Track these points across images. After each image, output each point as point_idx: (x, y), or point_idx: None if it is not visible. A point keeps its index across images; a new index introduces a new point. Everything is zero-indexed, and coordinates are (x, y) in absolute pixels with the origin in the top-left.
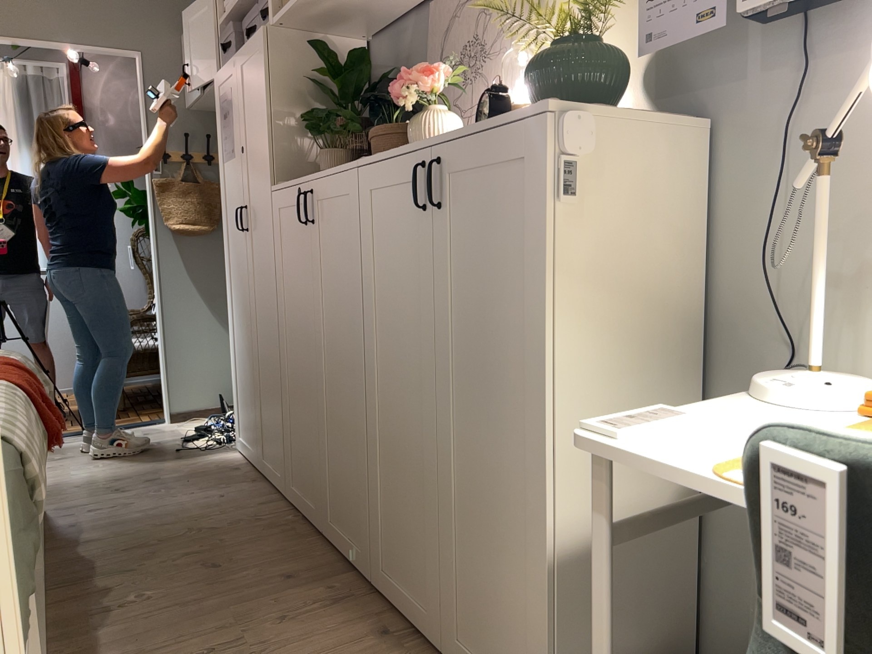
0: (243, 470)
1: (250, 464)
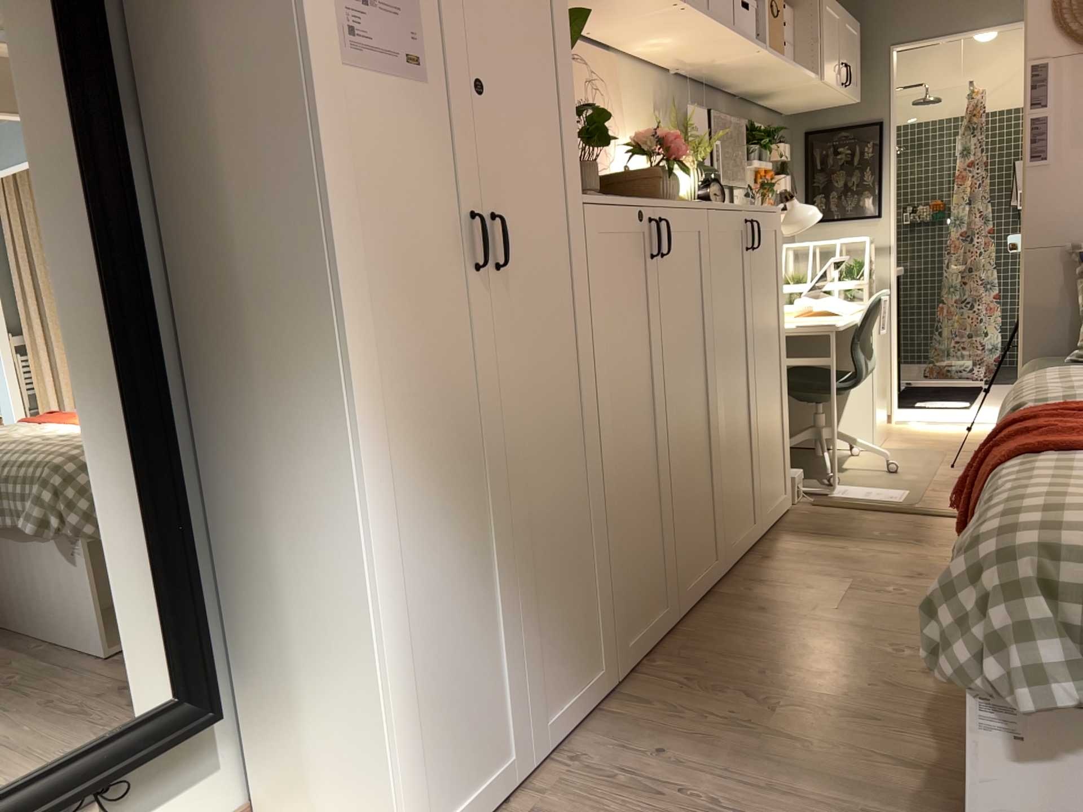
0: None
1: None
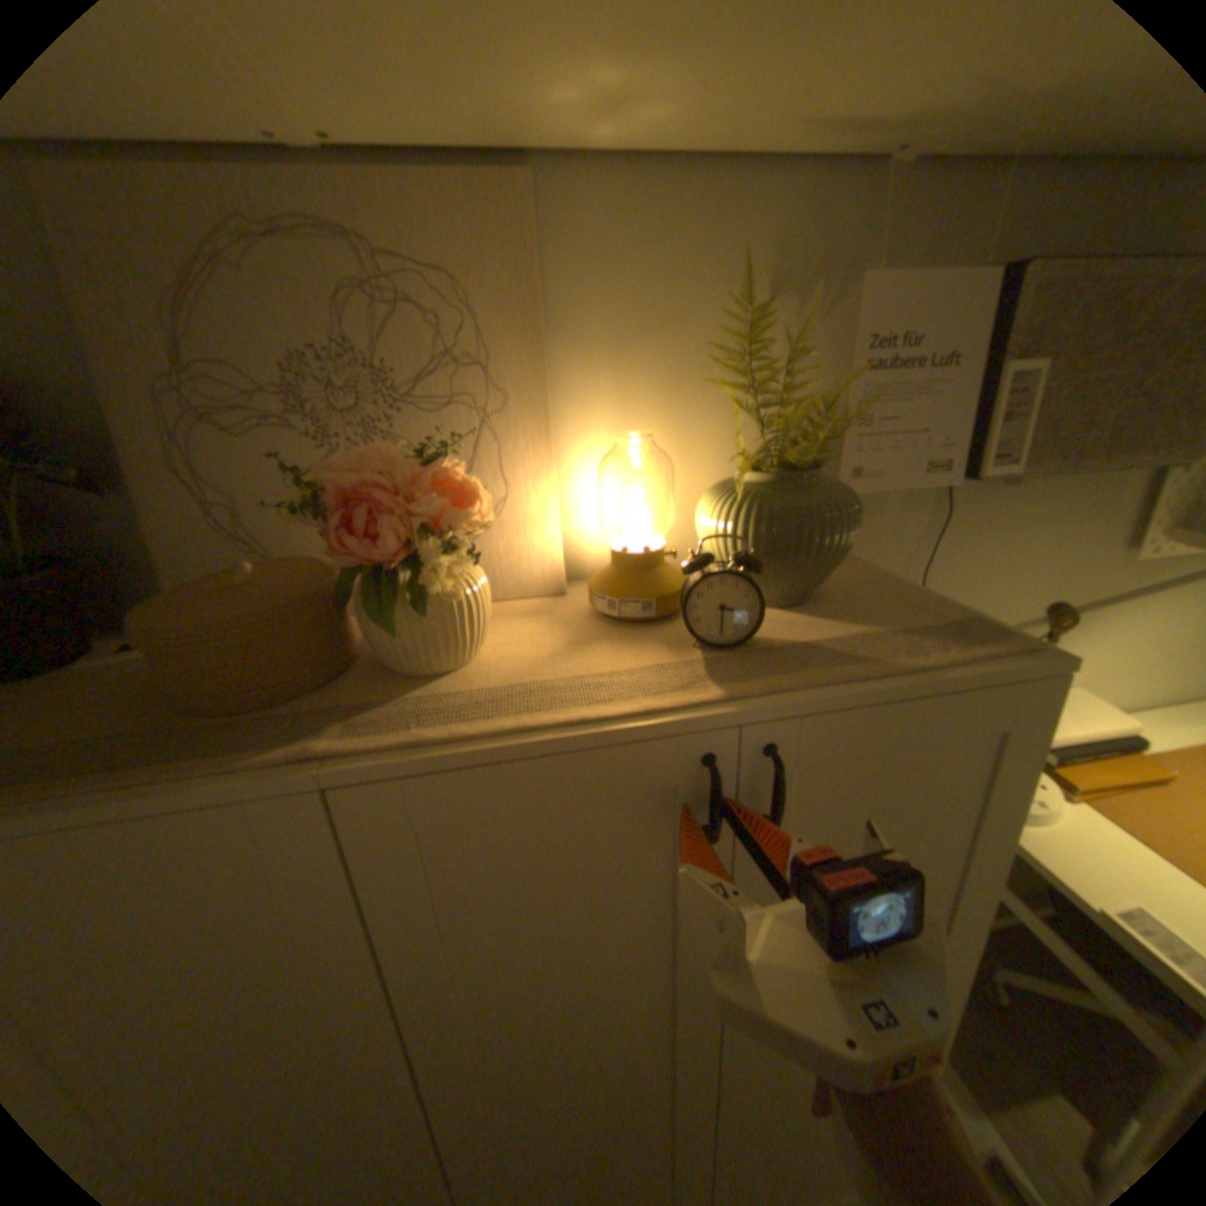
0: None
1: None
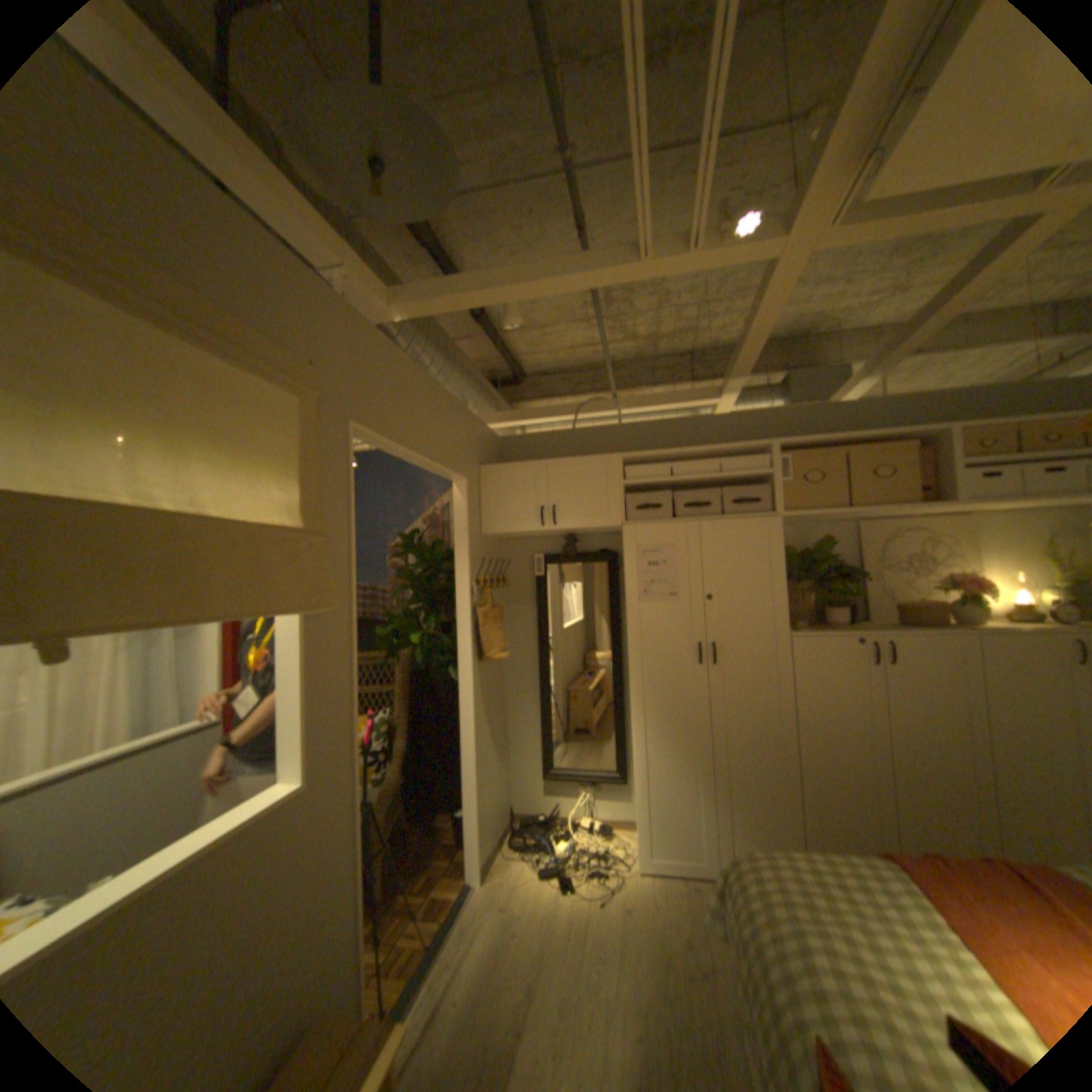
0: (701, 890)
1: (688, 882)
